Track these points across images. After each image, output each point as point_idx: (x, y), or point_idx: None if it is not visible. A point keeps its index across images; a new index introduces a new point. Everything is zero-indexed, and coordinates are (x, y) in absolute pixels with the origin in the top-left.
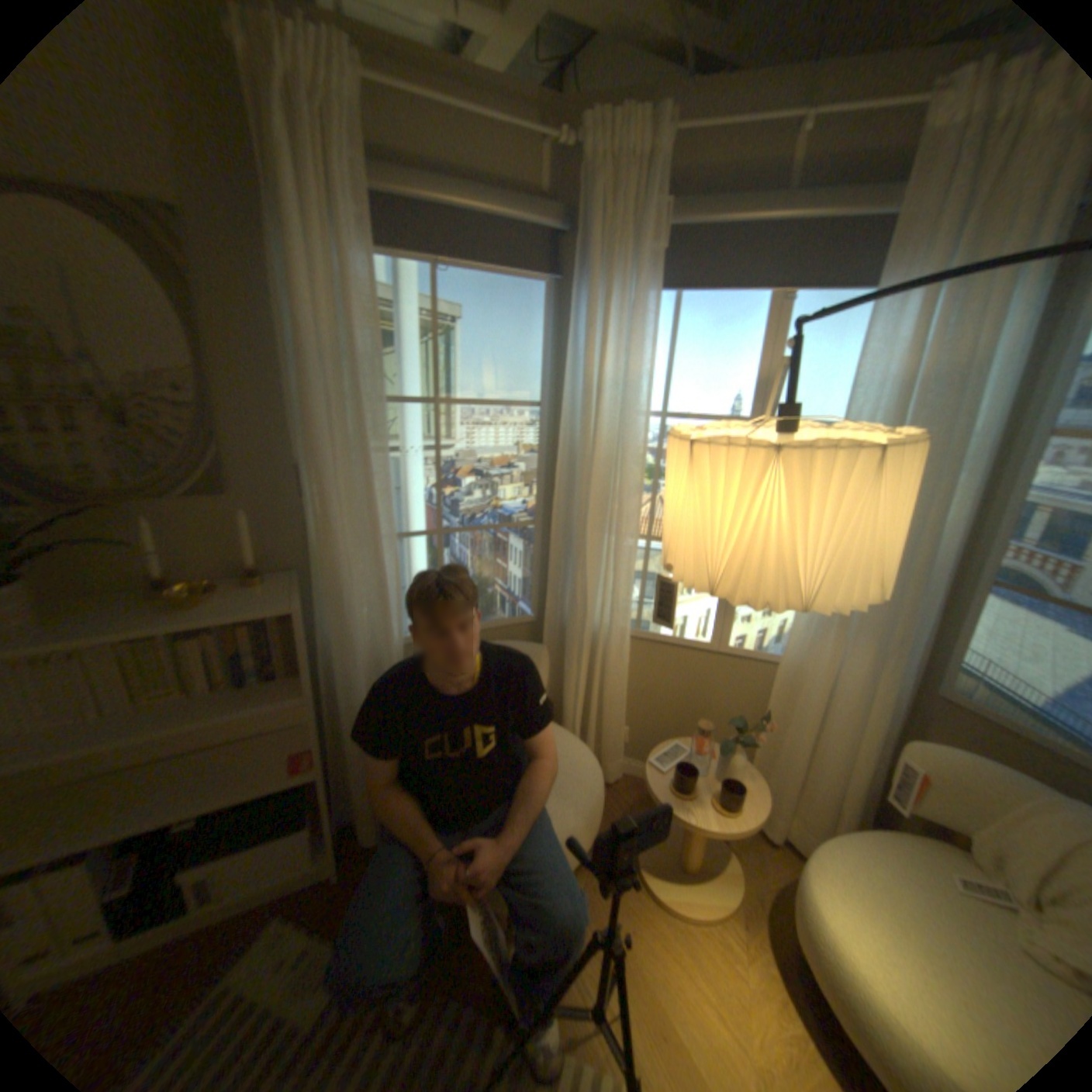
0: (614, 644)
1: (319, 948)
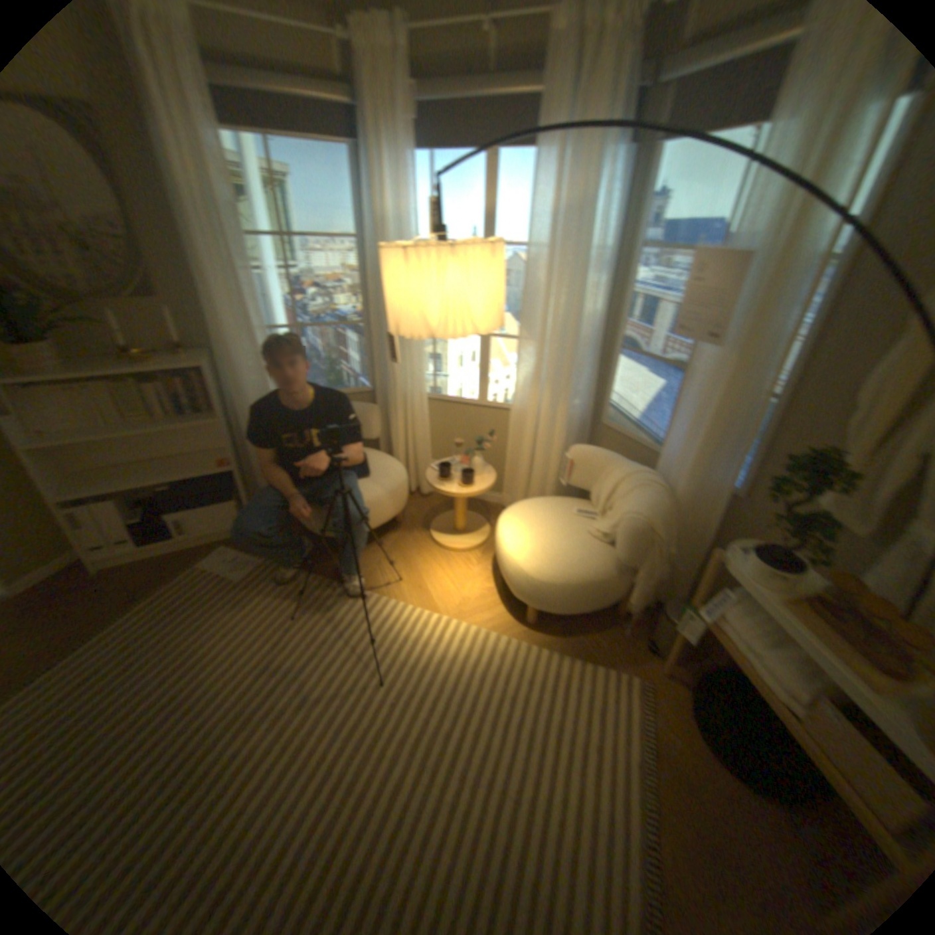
0: (413, 401)
1: (241, 558)
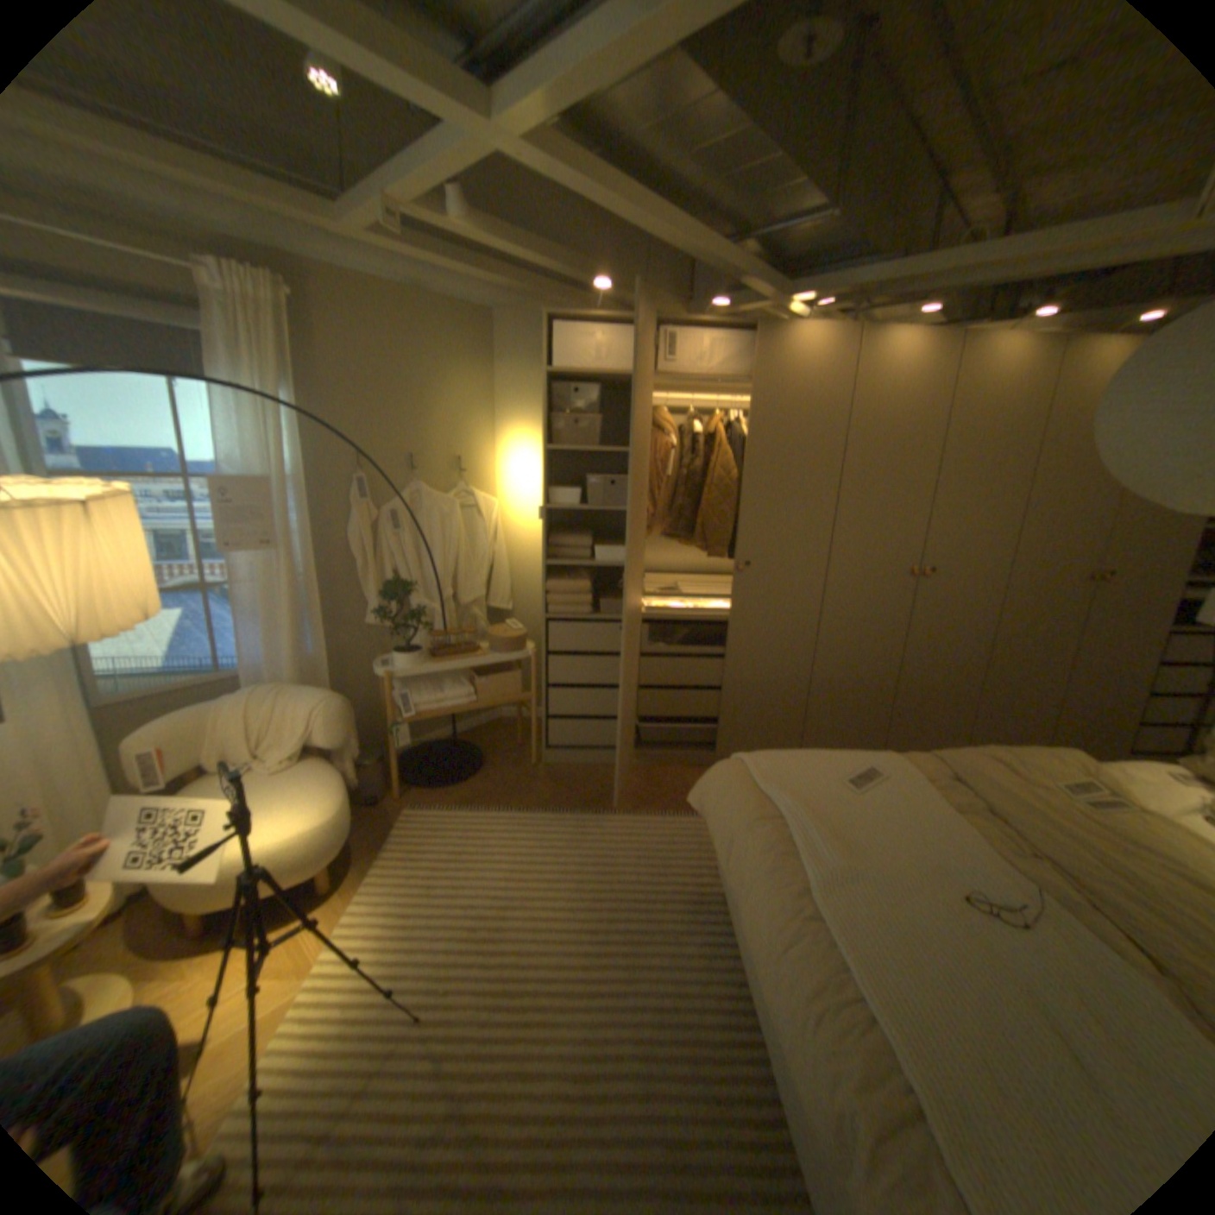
0: None
1: None
